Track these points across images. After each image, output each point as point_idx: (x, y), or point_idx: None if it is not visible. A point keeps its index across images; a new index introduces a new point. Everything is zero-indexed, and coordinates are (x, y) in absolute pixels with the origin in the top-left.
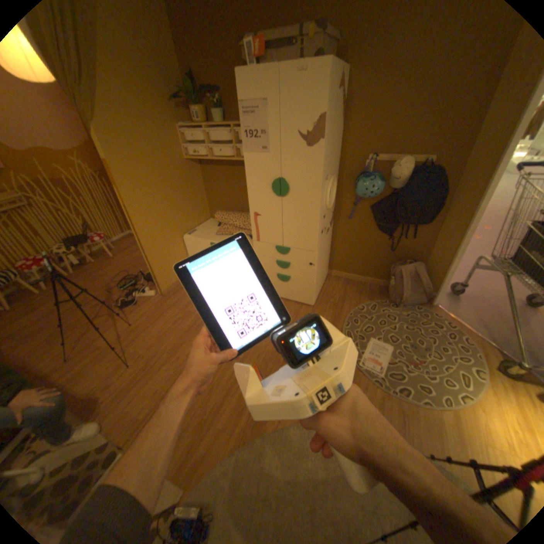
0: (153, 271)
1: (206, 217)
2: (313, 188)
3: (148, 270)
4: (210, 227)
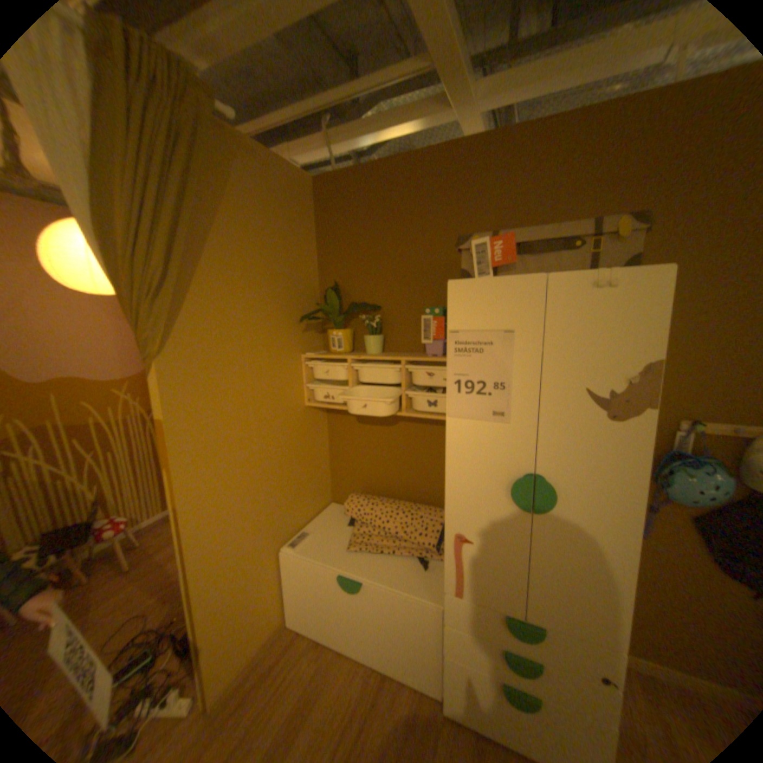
0: (199, 652)
1: (325, 500)
2: (625, 504)
3: (190, 648)
4: (333, 526)
